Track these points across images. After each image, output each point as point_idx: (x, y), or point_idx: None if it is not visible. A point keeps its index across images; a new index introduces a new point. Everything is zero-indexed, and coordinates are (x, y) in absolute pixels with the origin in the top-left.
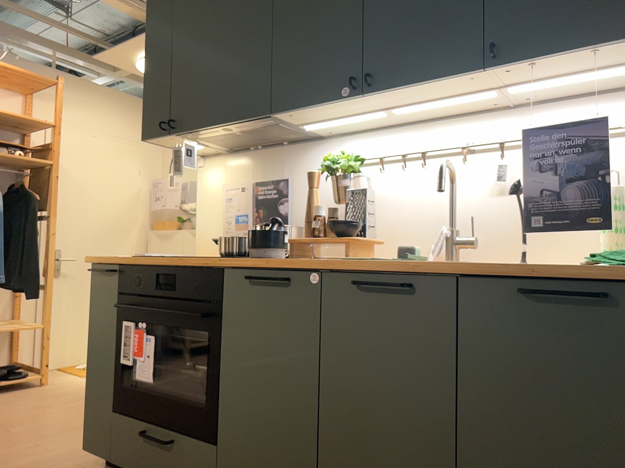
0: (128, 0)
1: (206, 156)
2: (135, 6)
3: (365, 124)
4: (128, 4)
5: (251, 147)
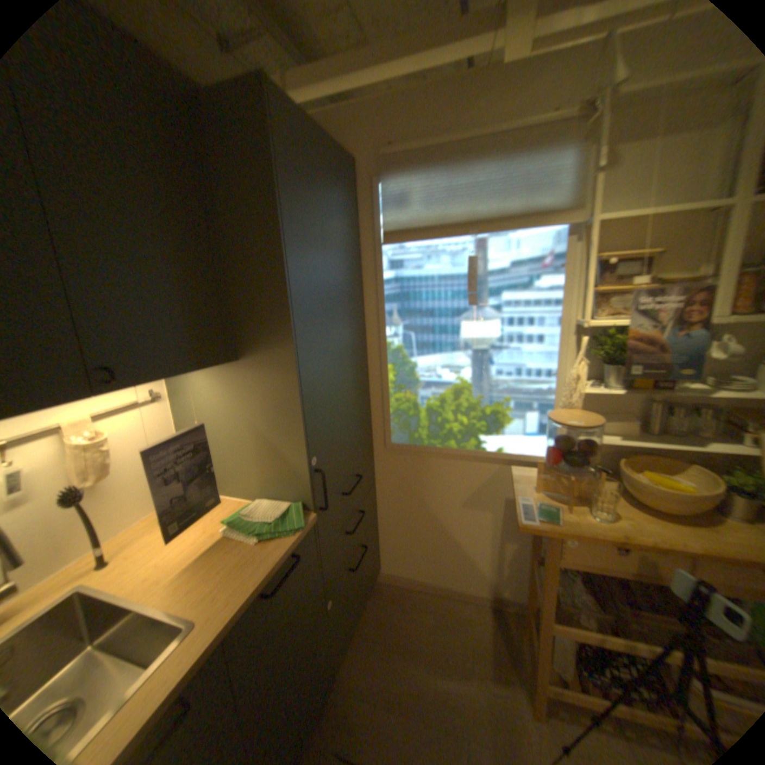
0: None
1: None
2: None
3: None
4: None
5: None
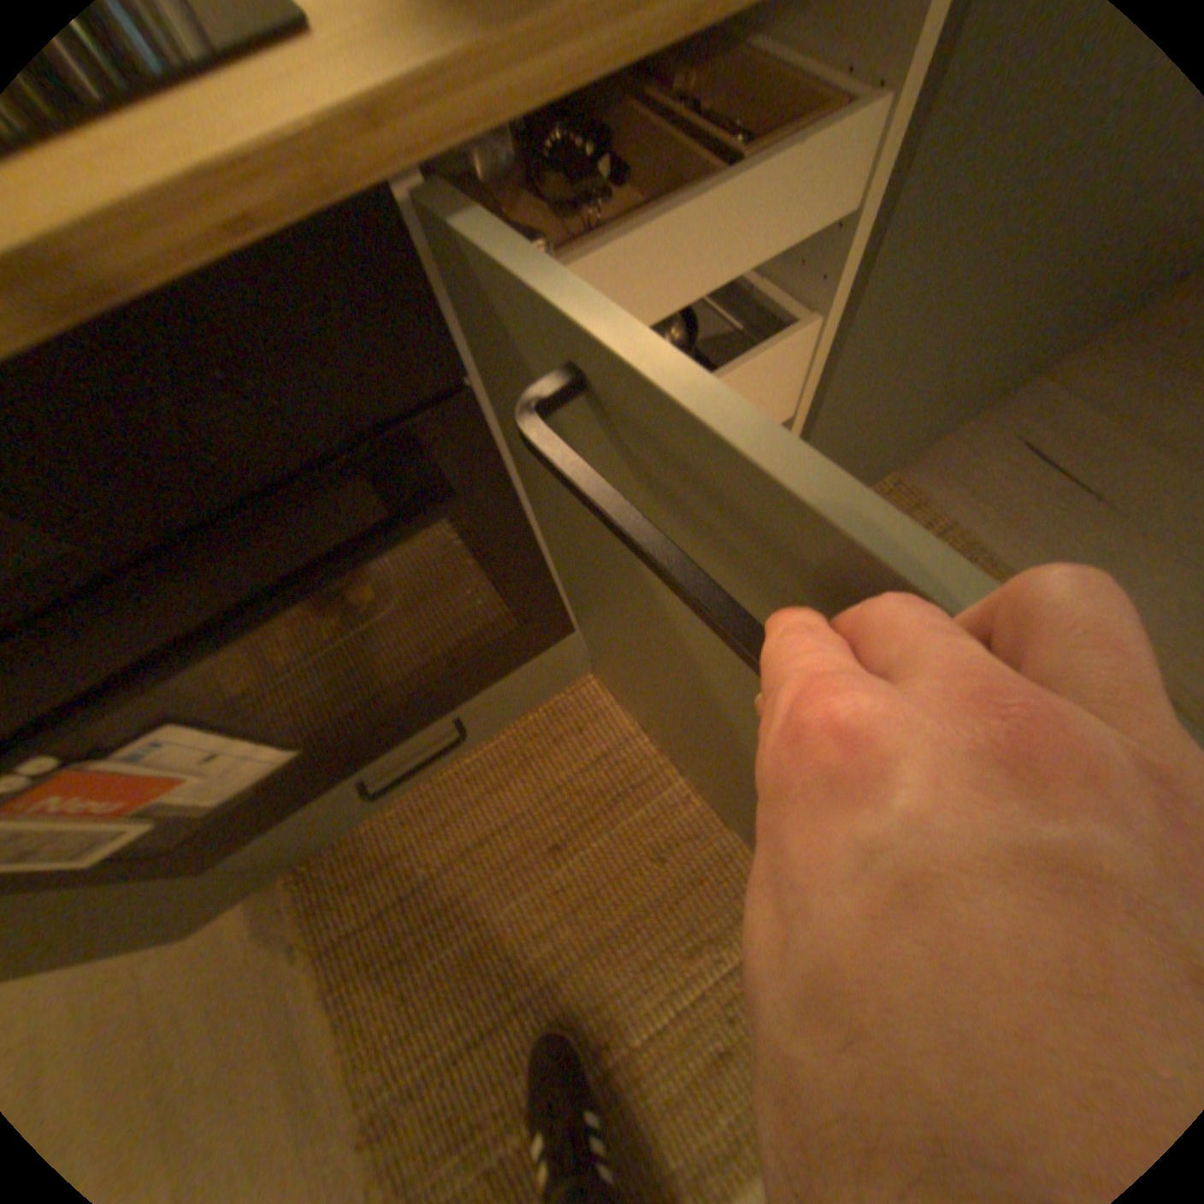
0: None
1: None
2: None
3: None
4: None
5: None
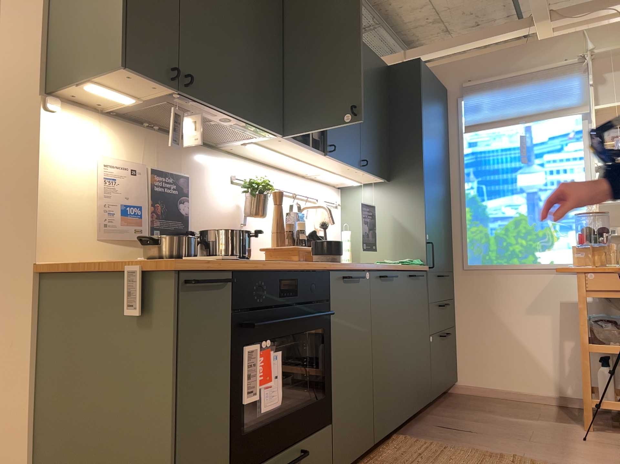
0: None
1: (59, 98)
2: None
3: (256, 155)
4: None
5: (148, 123)
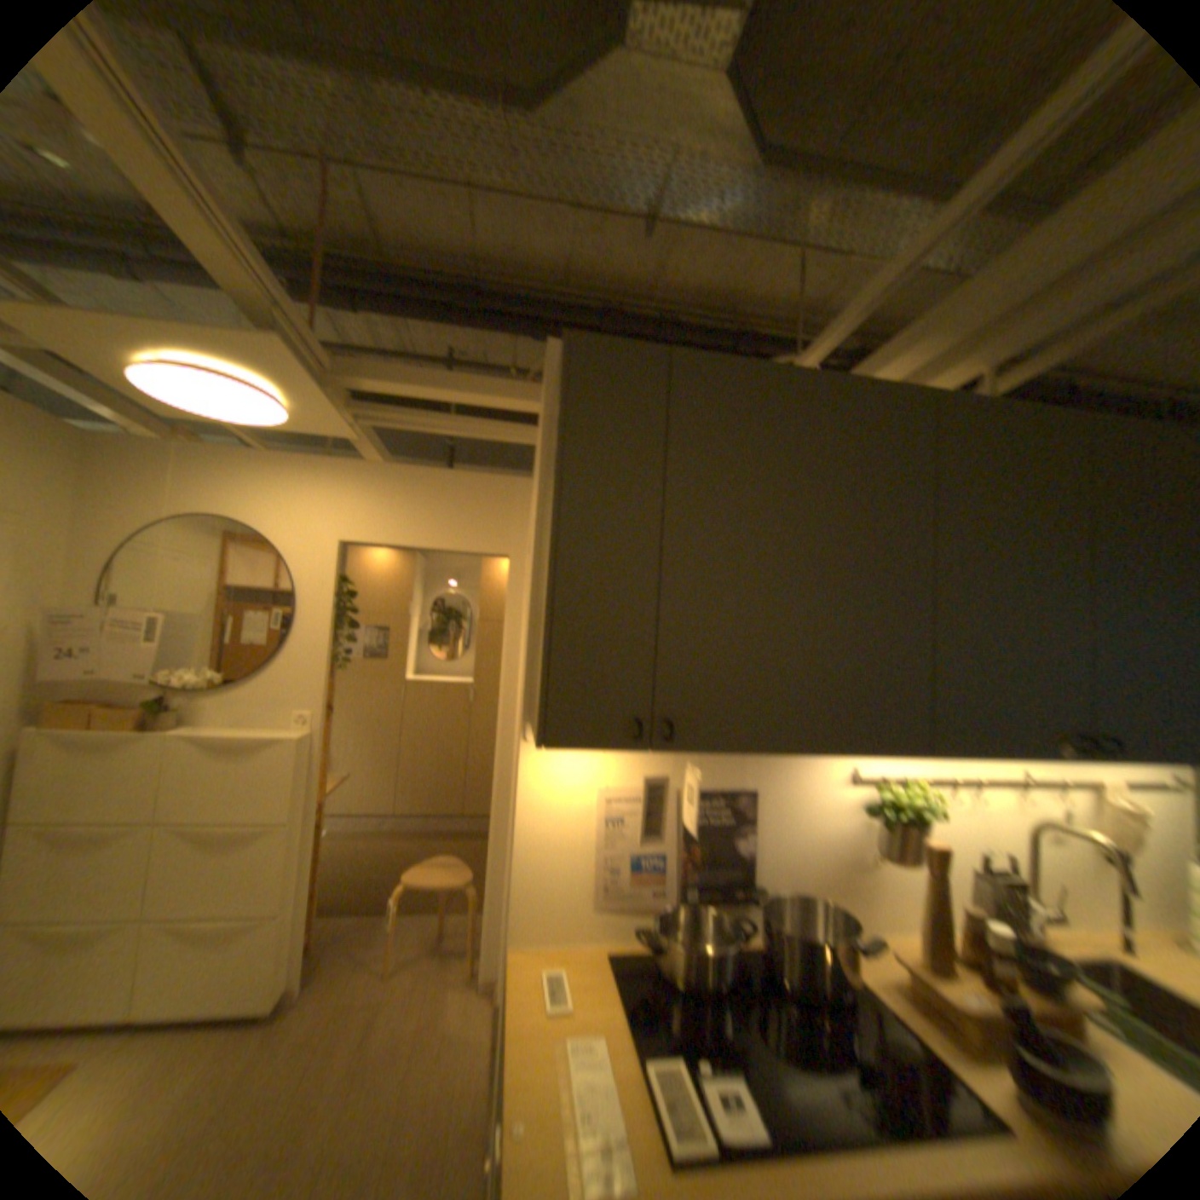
0: (242, 239)
1: None
2: (249, 258)
3: None
4: (236, 247)
5: None
